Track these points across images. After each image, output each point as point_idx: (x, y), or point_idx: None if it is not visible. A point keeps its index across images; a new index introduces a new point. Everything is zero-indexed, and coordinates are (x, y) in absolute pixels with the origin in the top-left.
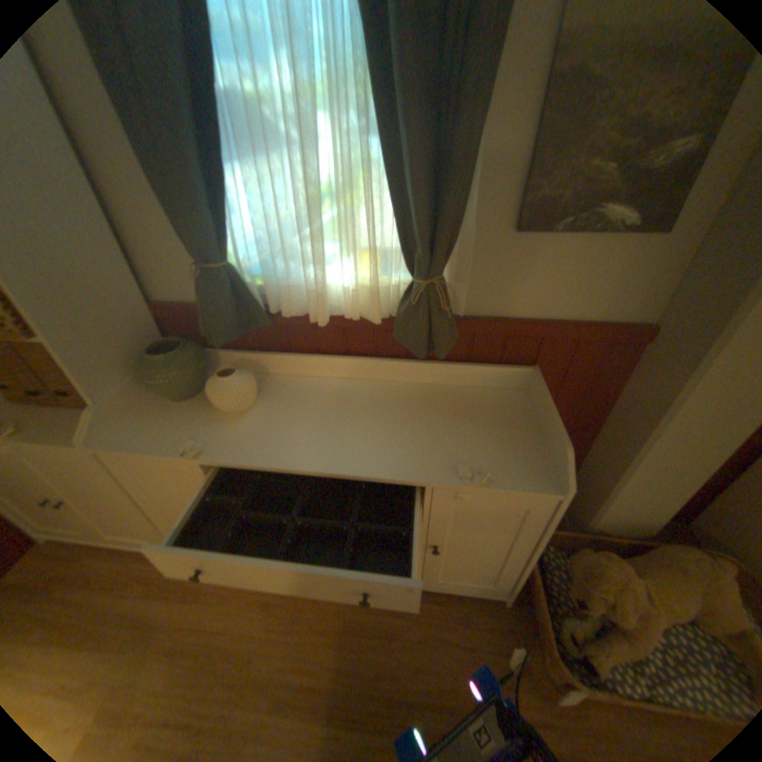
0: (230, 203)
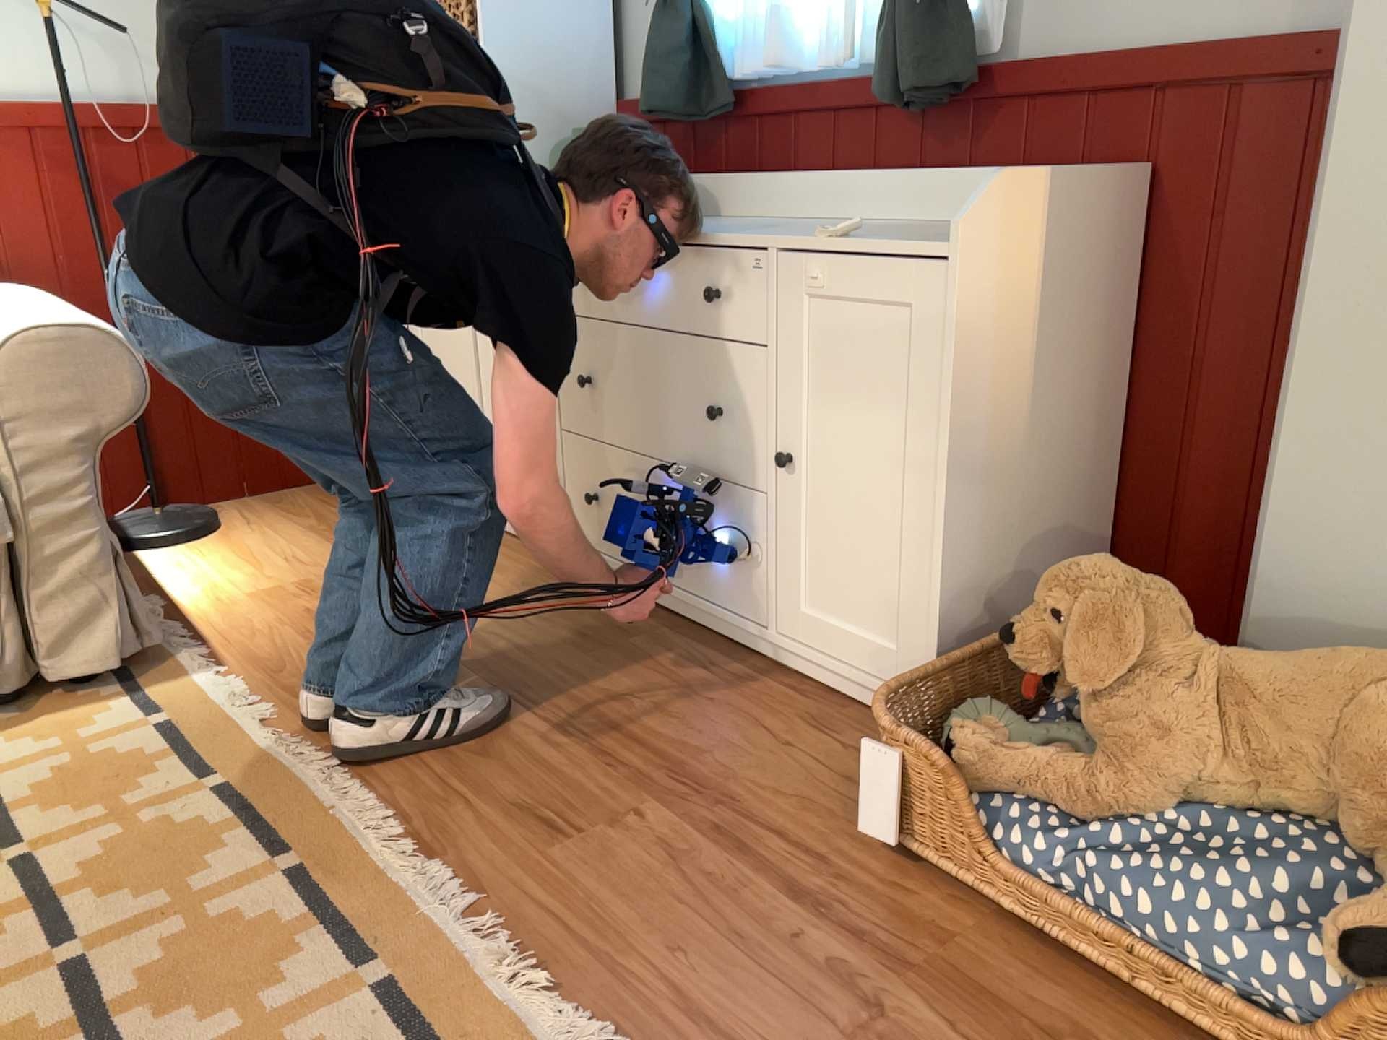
0: None
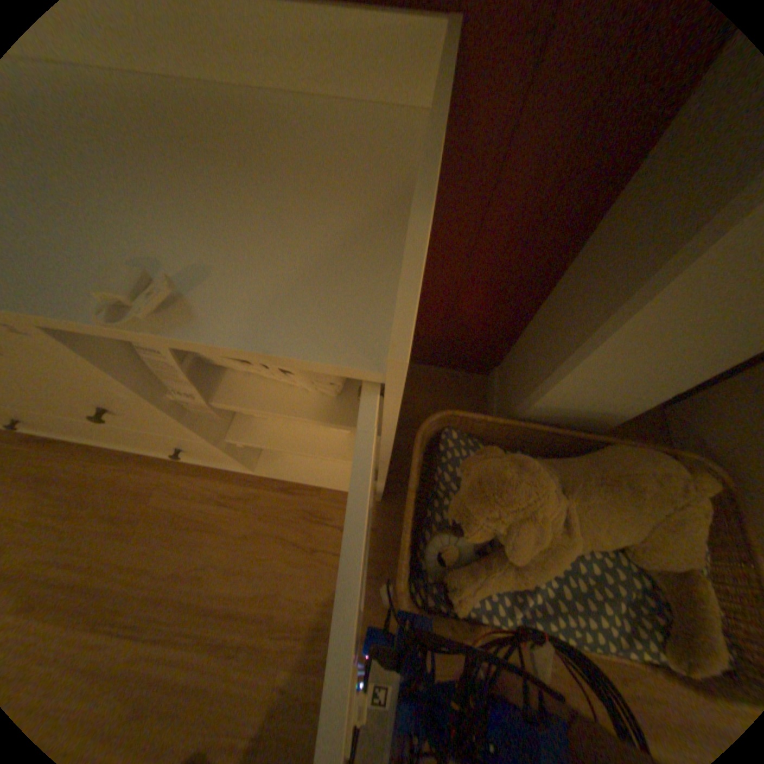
0: None
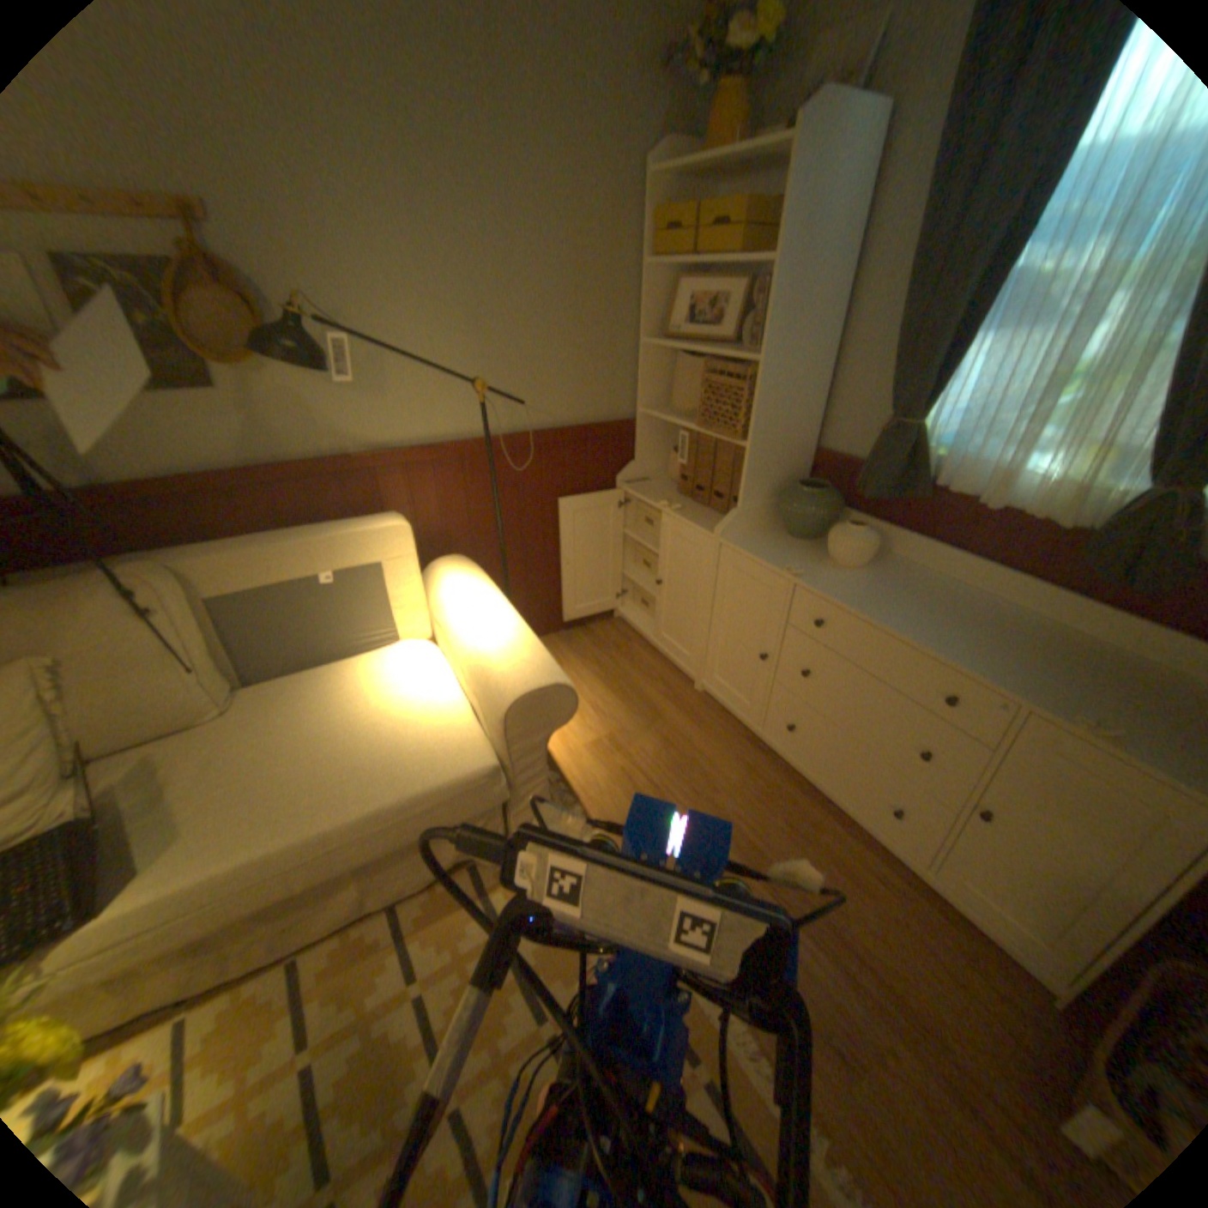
0: (961, 369)
